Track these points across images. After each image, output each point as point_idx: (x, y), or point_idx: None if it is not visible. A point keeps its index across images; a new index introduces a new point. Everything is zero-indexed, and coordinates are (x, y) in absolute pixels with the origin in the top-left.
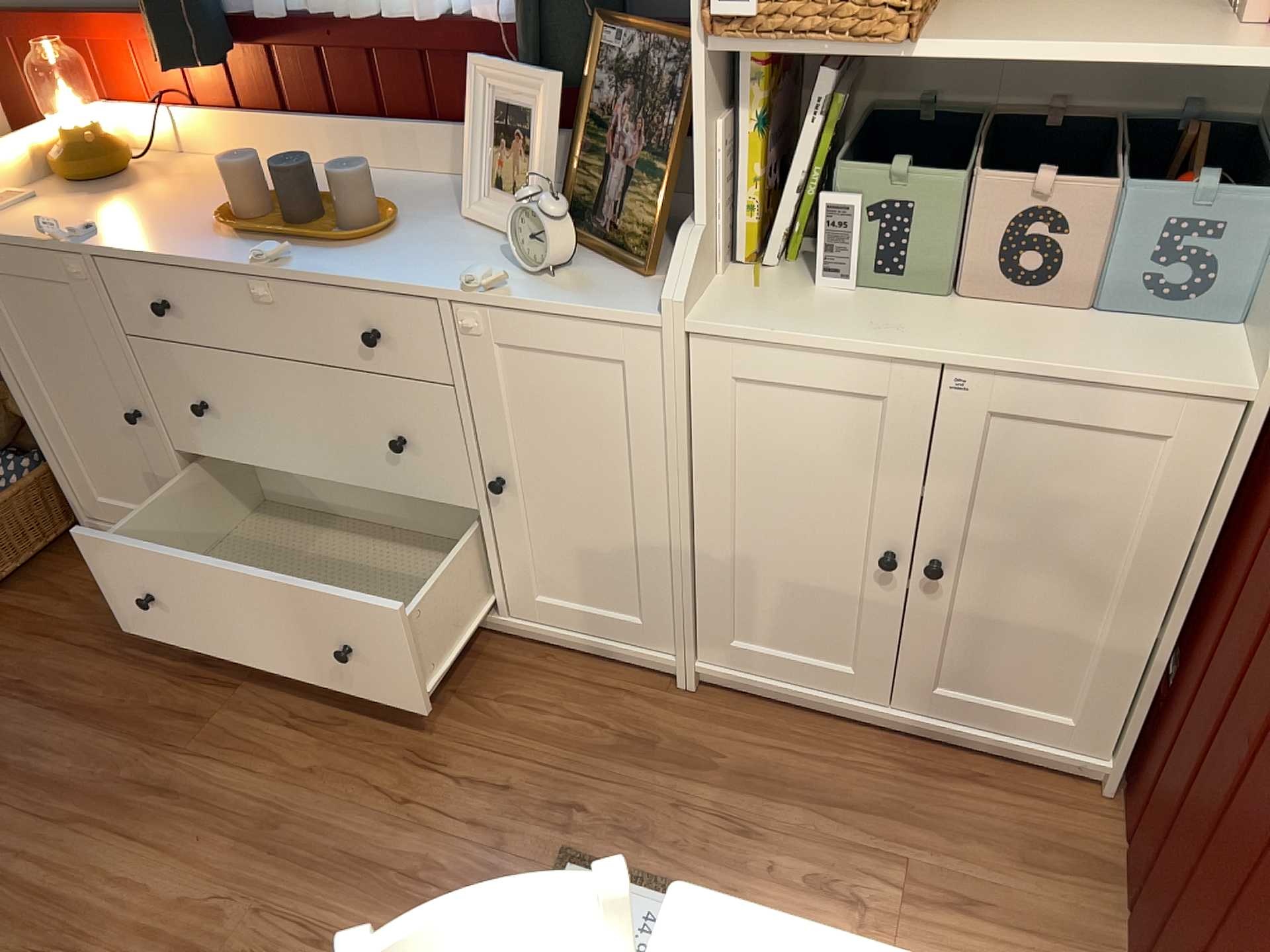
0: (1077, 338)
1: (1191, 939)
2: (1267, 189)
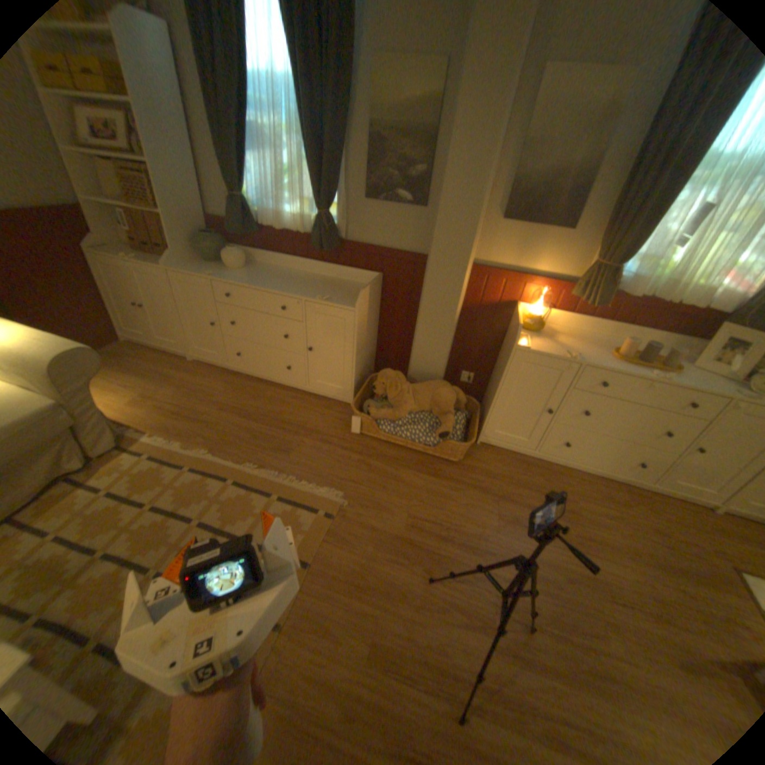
0: None
1: None
2: None
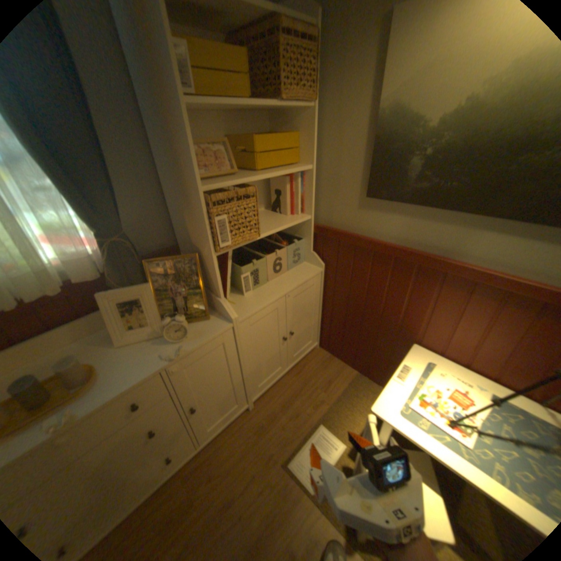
0: (293, 276)
1: (370, 349)
2: (299, 238)
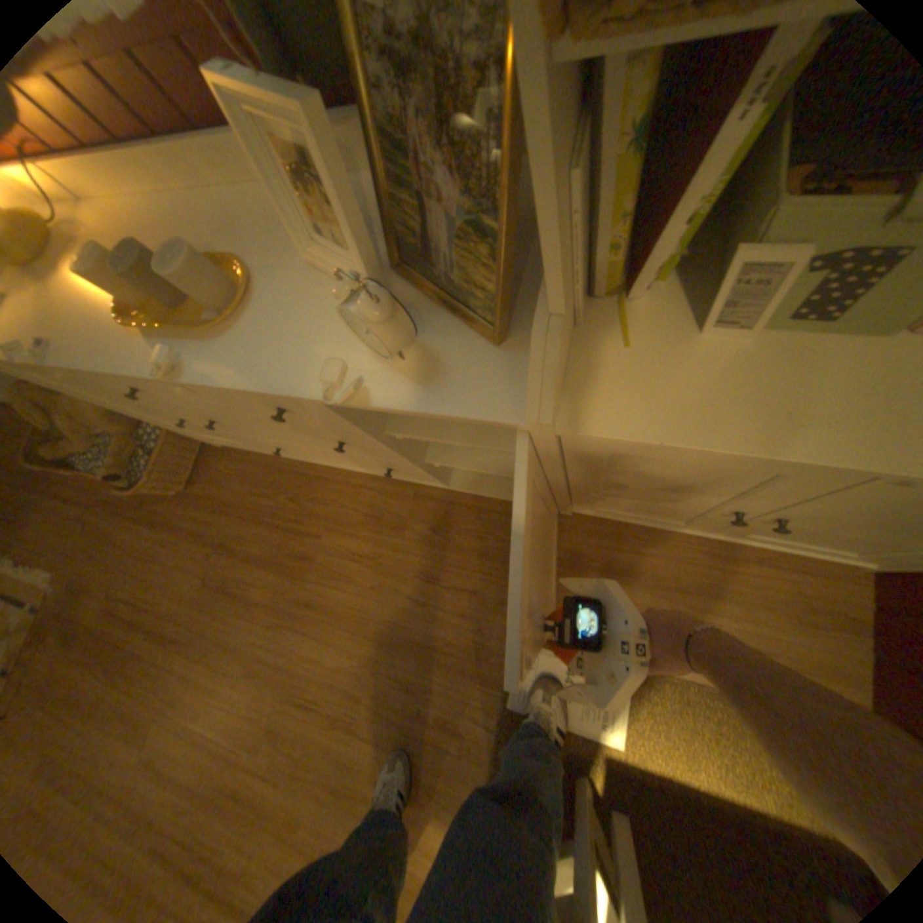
0: None
1: None
2: None
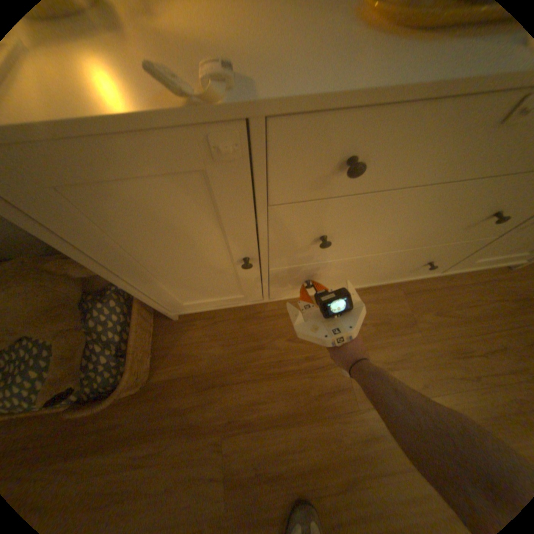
0: None
1: None
2: None
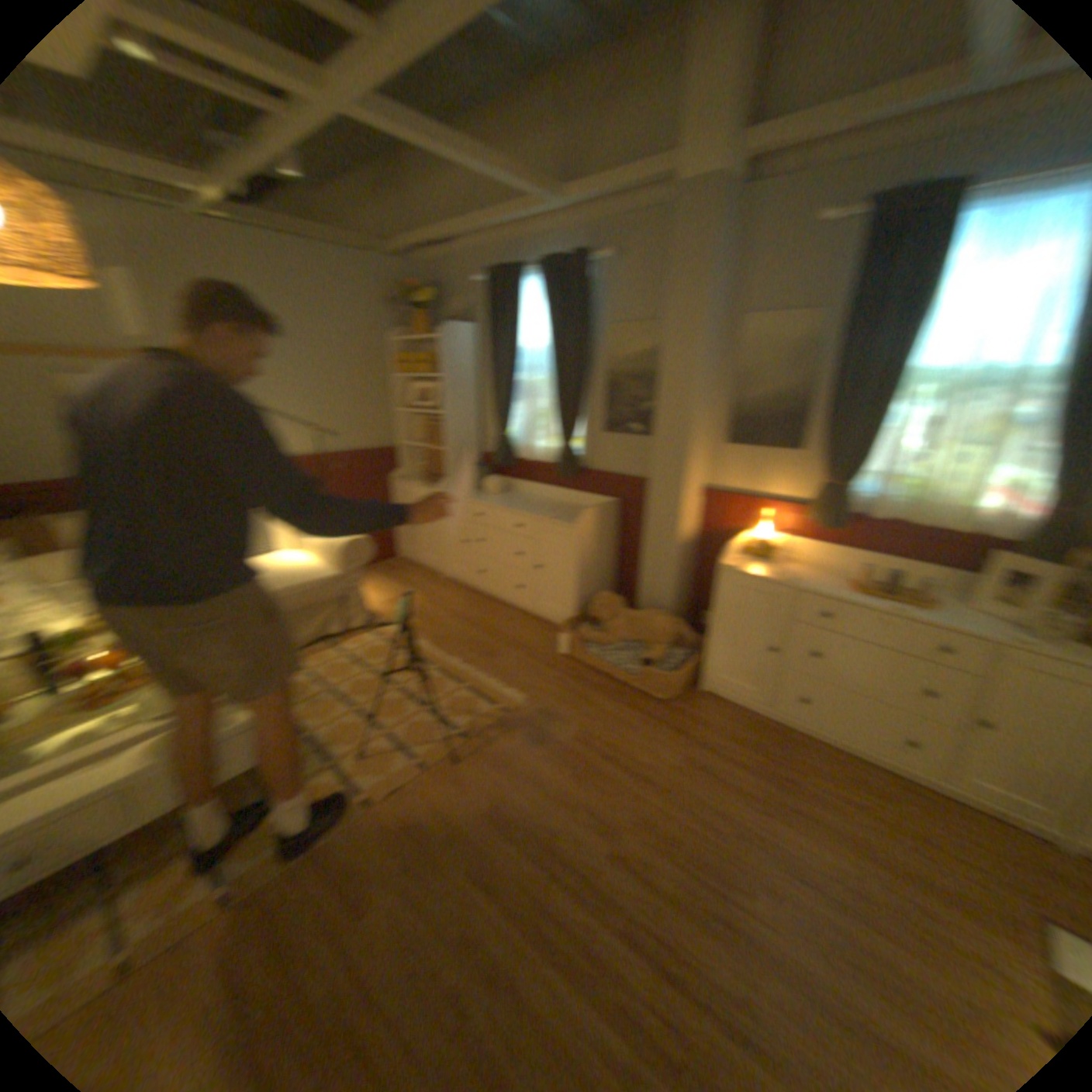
0: None
1: None
2: None
